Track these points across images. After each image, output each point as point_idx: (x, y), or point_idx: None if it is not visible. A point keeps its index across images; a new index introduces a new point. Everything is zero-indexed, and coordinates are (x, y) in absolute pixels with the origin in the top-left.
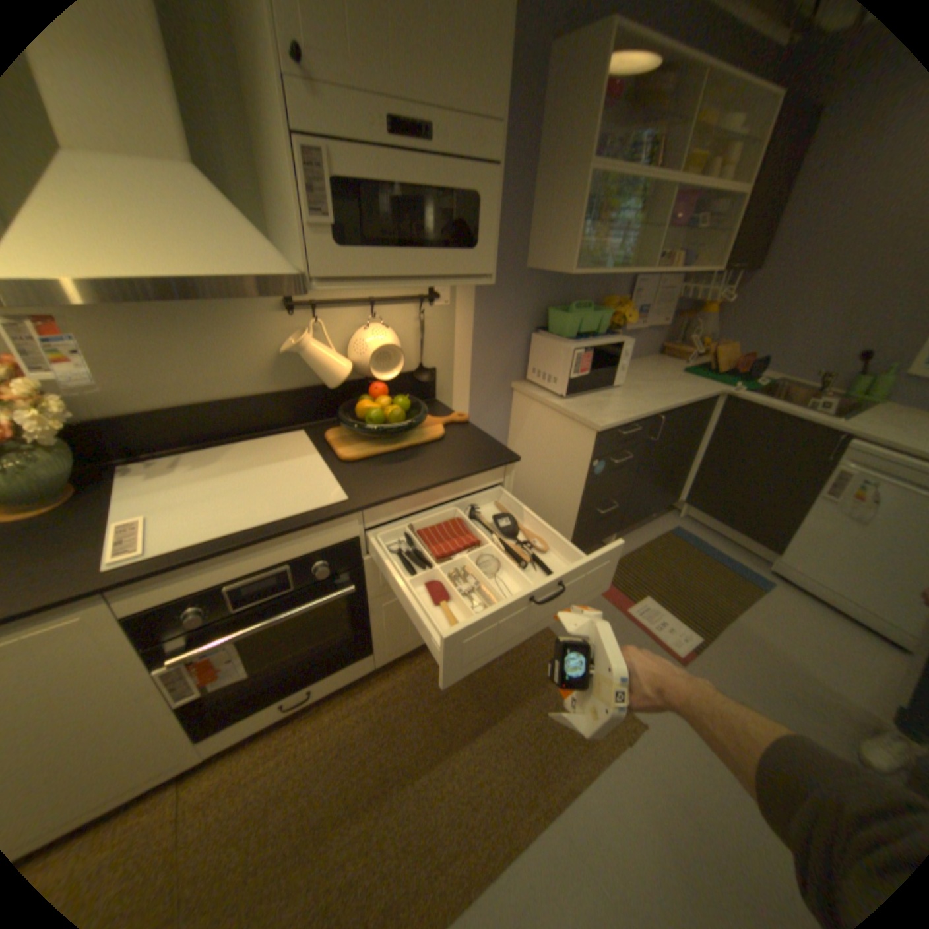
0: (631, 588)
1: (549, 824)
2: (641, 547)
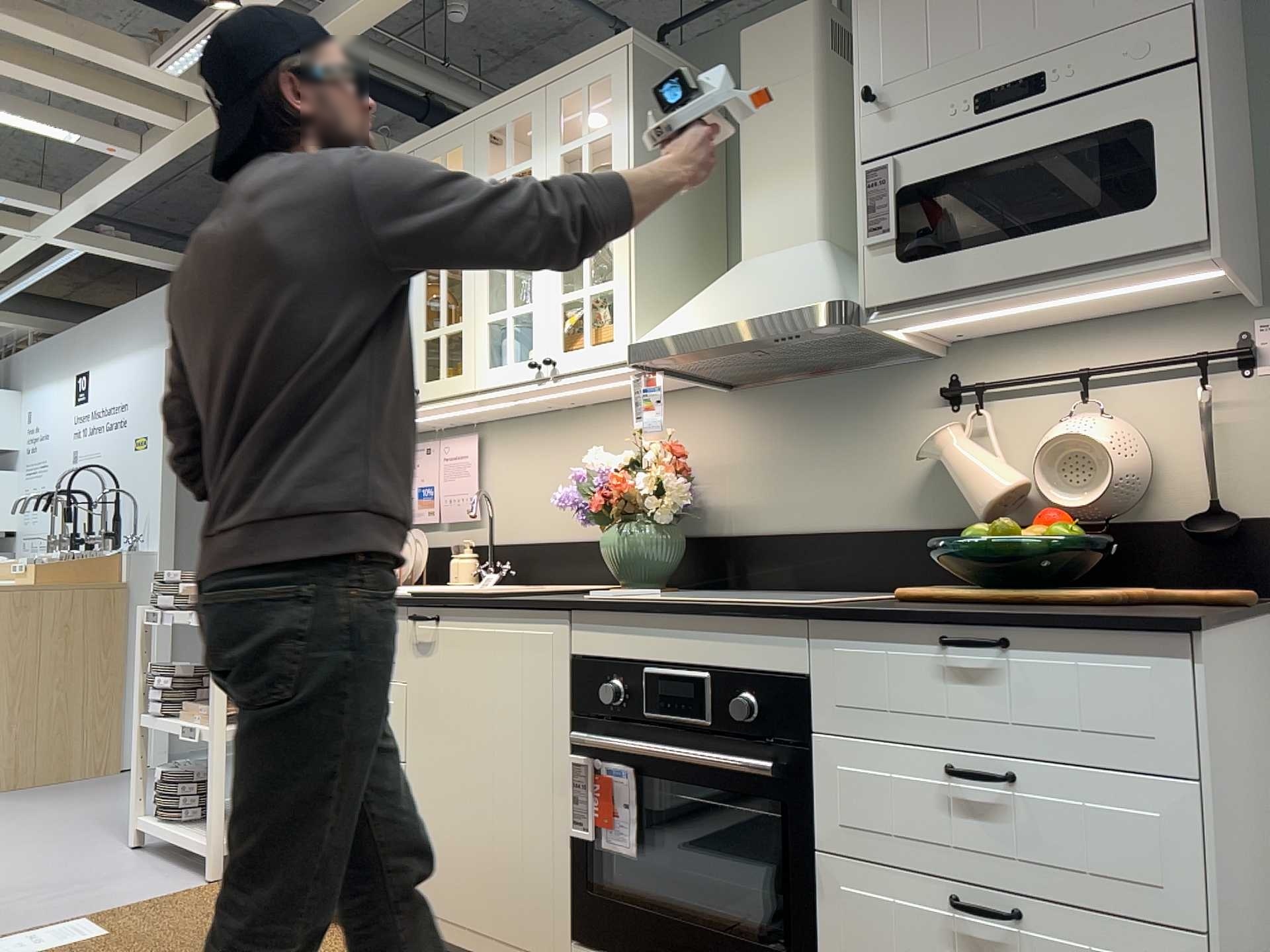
0: None
1: None
2: None
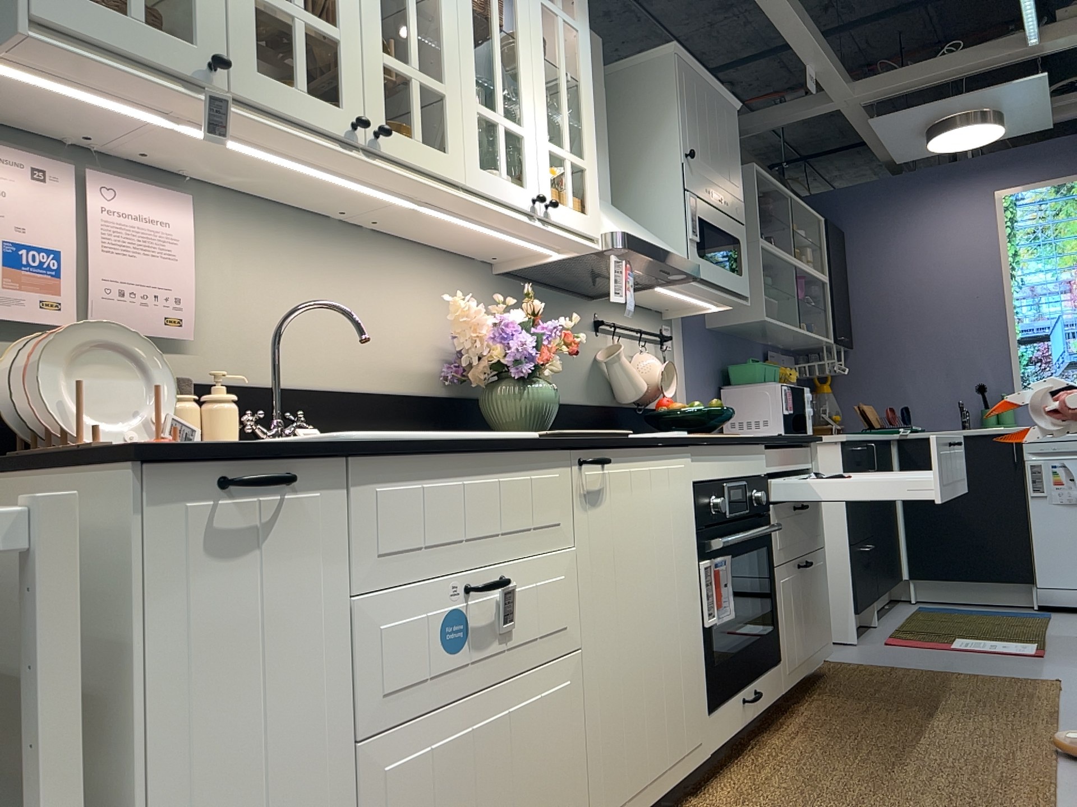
0: (934, 637)
1: (1058, 725)
2: (905, 620)
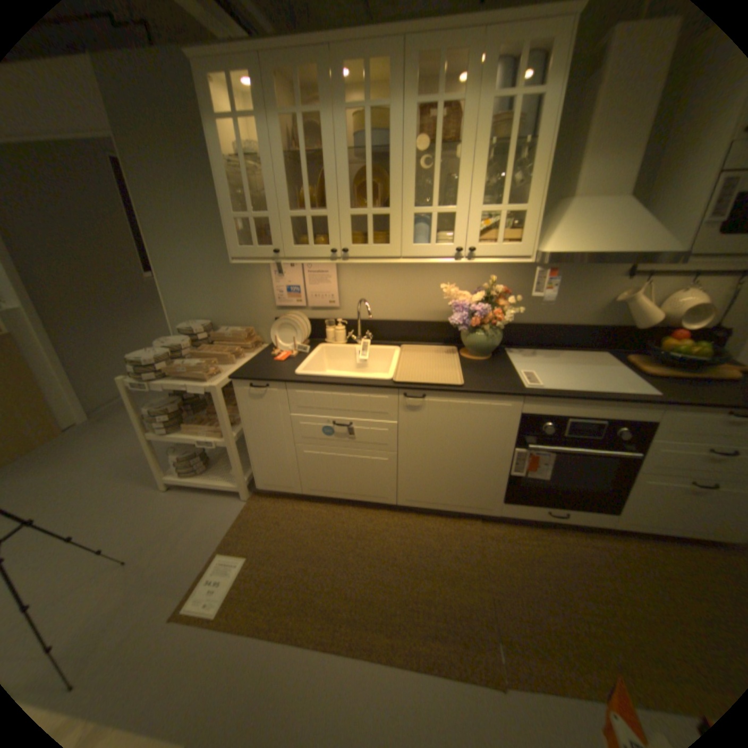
0: None
1: None
2: None
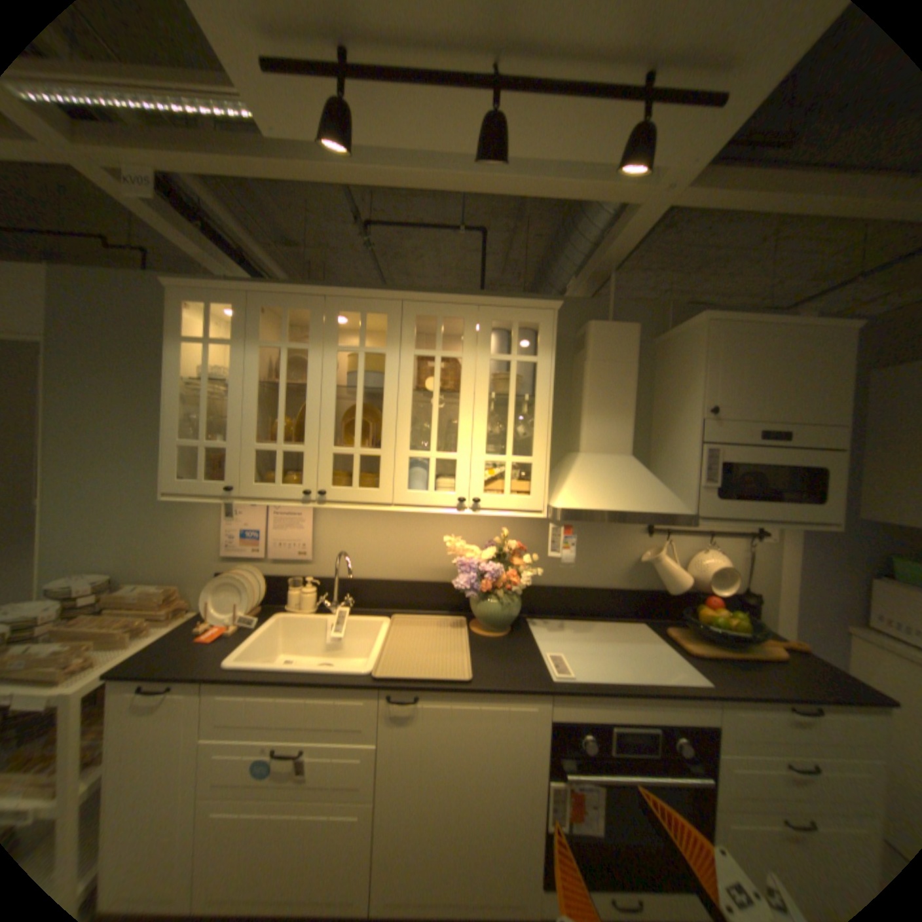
0: None
1: None
2: None
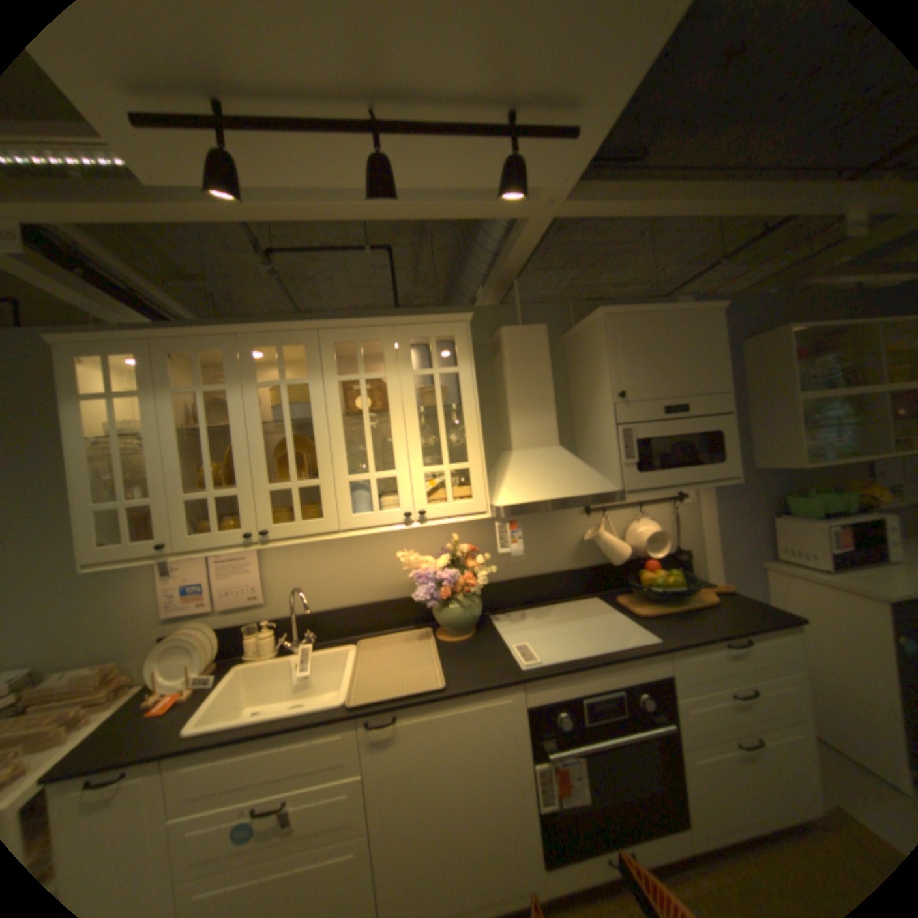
0: None
1: None
2: None
